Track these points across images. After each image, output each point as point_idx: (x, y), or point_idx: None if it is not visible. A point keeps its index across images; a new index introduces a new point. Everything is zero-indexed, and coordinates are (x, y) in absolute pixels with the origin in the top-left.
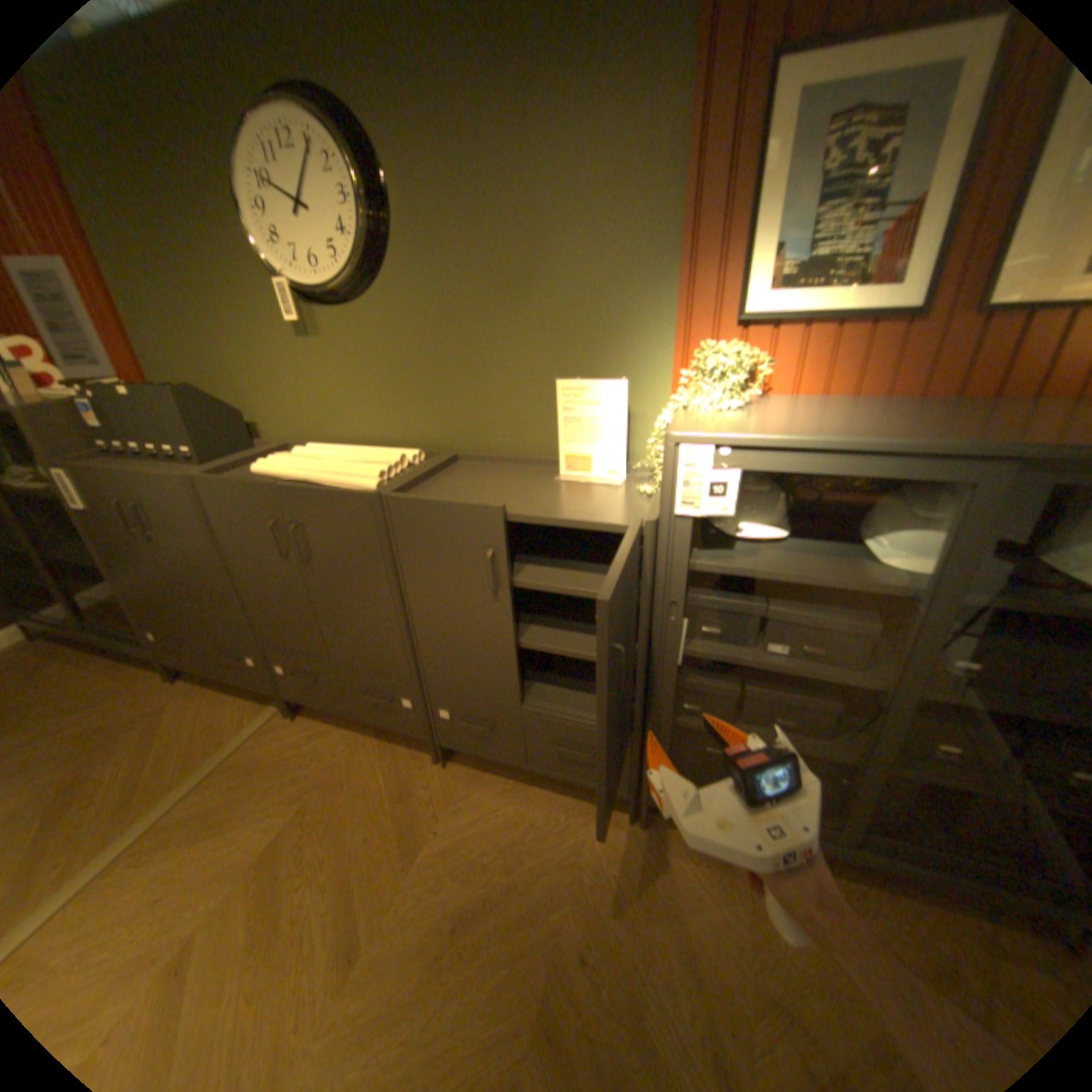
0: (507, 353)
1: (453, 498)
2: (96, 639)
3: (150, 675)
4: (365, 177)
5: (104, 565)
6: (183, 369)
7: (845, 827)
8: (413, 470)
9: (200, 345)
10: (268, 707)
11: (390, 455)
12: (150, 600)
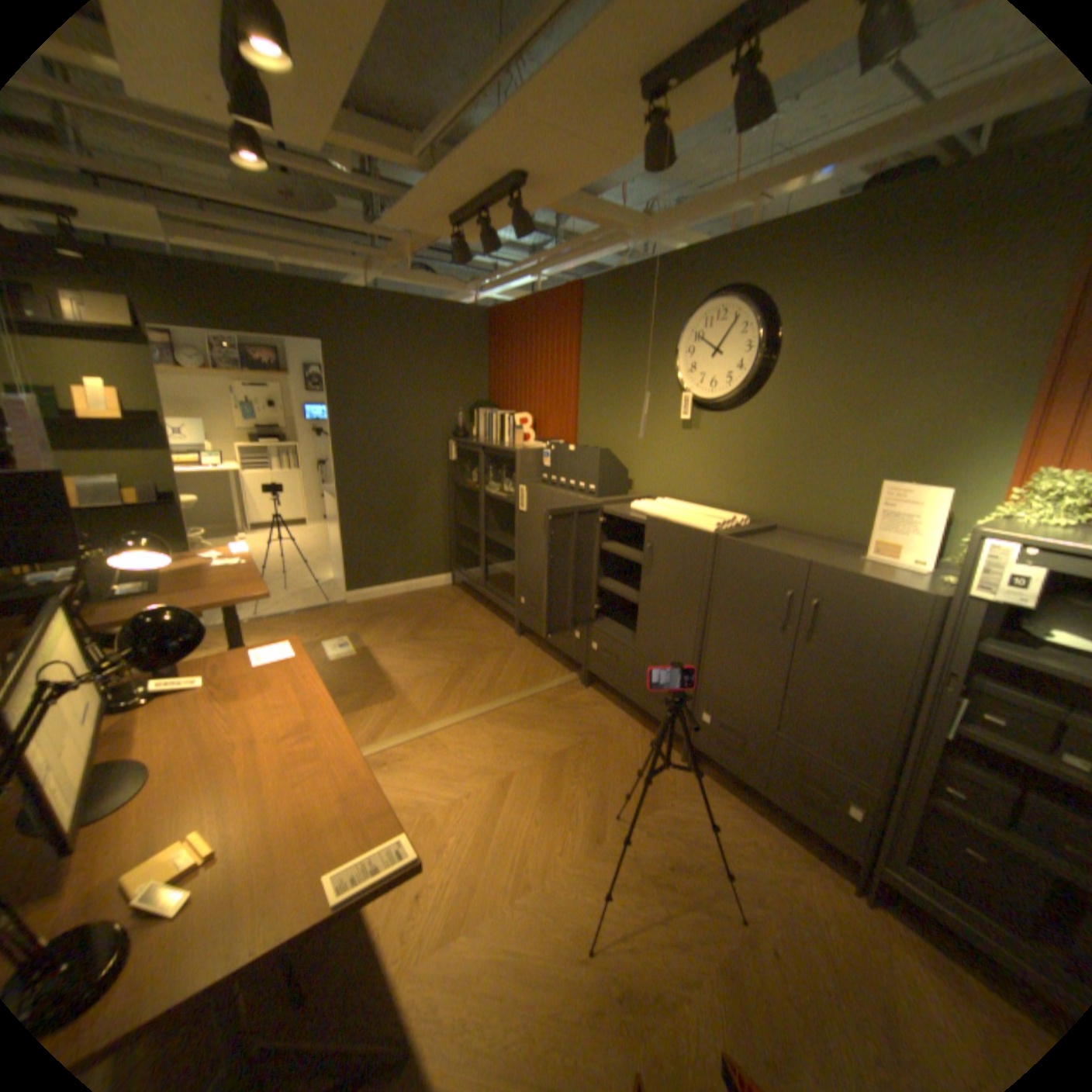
0: (845, 457)
1: (773, 548)
2: (491, 594)
3: (509, 628)
4: (770, 337)
5: (521, 547)
6: (602, 441)
7: None
8: (743, 528)
9: (619, 428)
10: (574, 674)
11: (727, 515)
12: (536, 576)
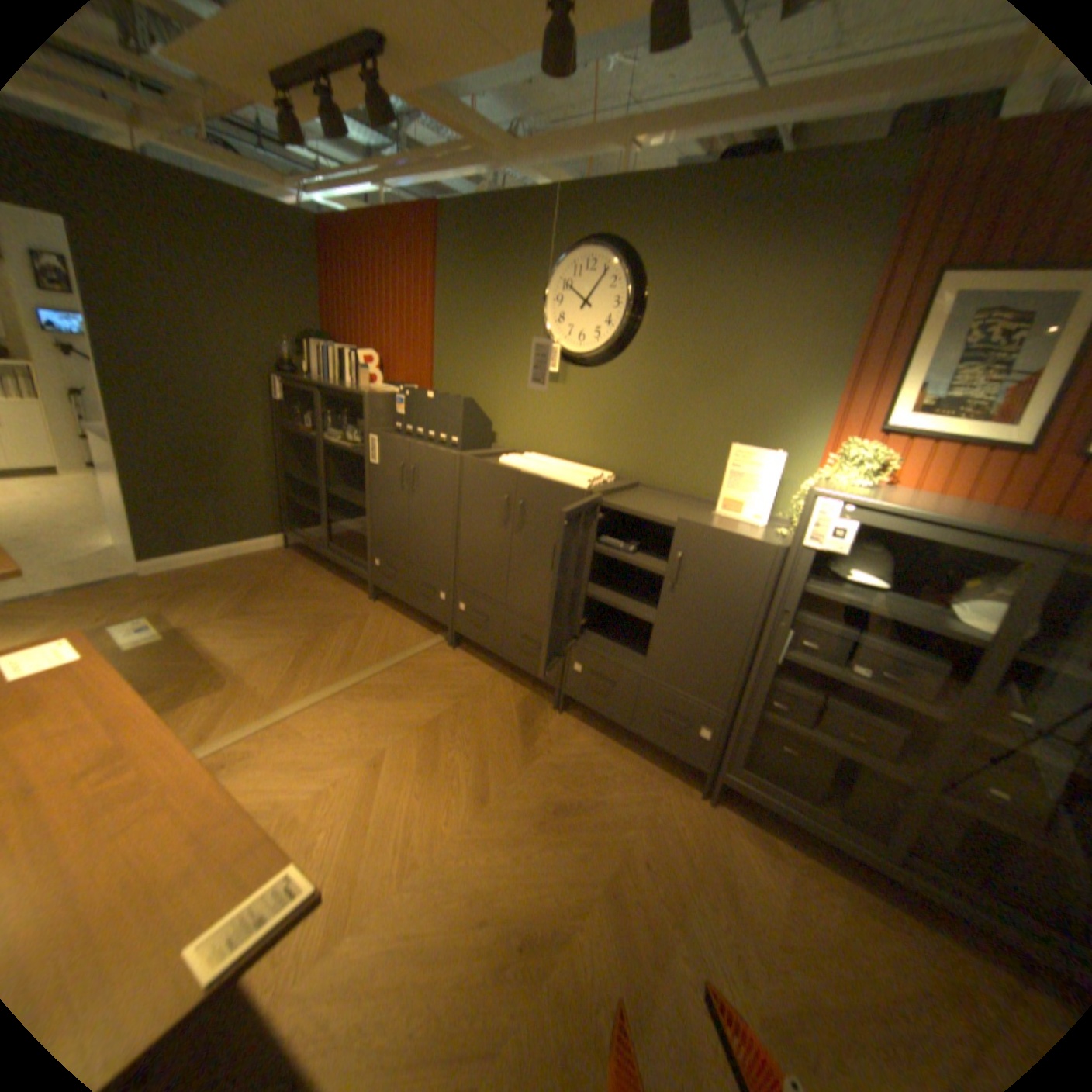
0: (698, 420)
1: (642, 505)
2: (335, 556)
3: (360, 591)
4: (636, 295)
5: (371, 503)
6: (461, 388)
7: (893, 844)
8: (610, 484)
9: (480, 375)
10: (438, 635)
11: (593, 472)
12: (391, 534)
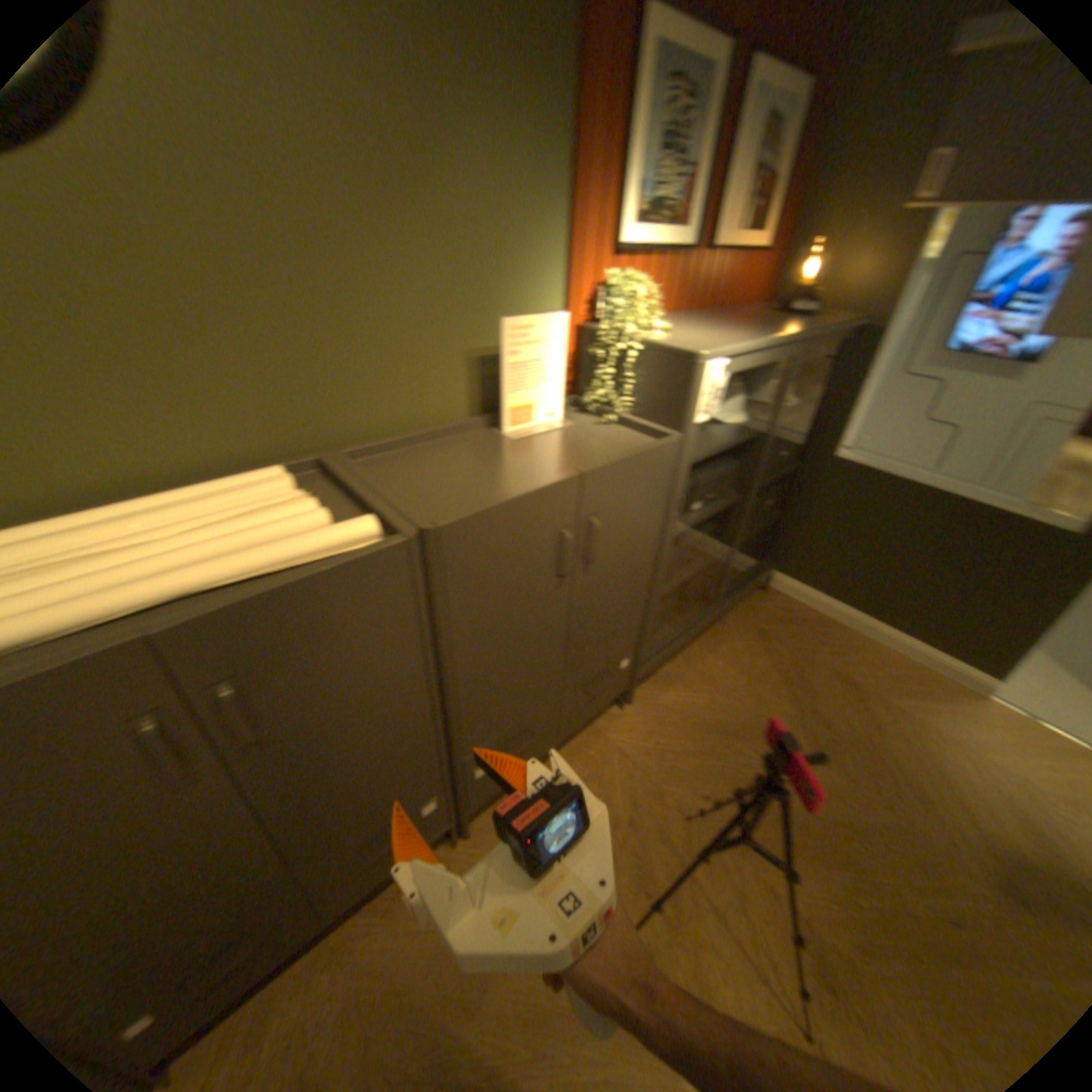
0: (399, 286)
1: (516, 489)
2: None
3: None
4: None
5: None
6: None
7: (716, 598)
8: (359, 489)
9: None
10: None
11: (273, 485)
12: None
